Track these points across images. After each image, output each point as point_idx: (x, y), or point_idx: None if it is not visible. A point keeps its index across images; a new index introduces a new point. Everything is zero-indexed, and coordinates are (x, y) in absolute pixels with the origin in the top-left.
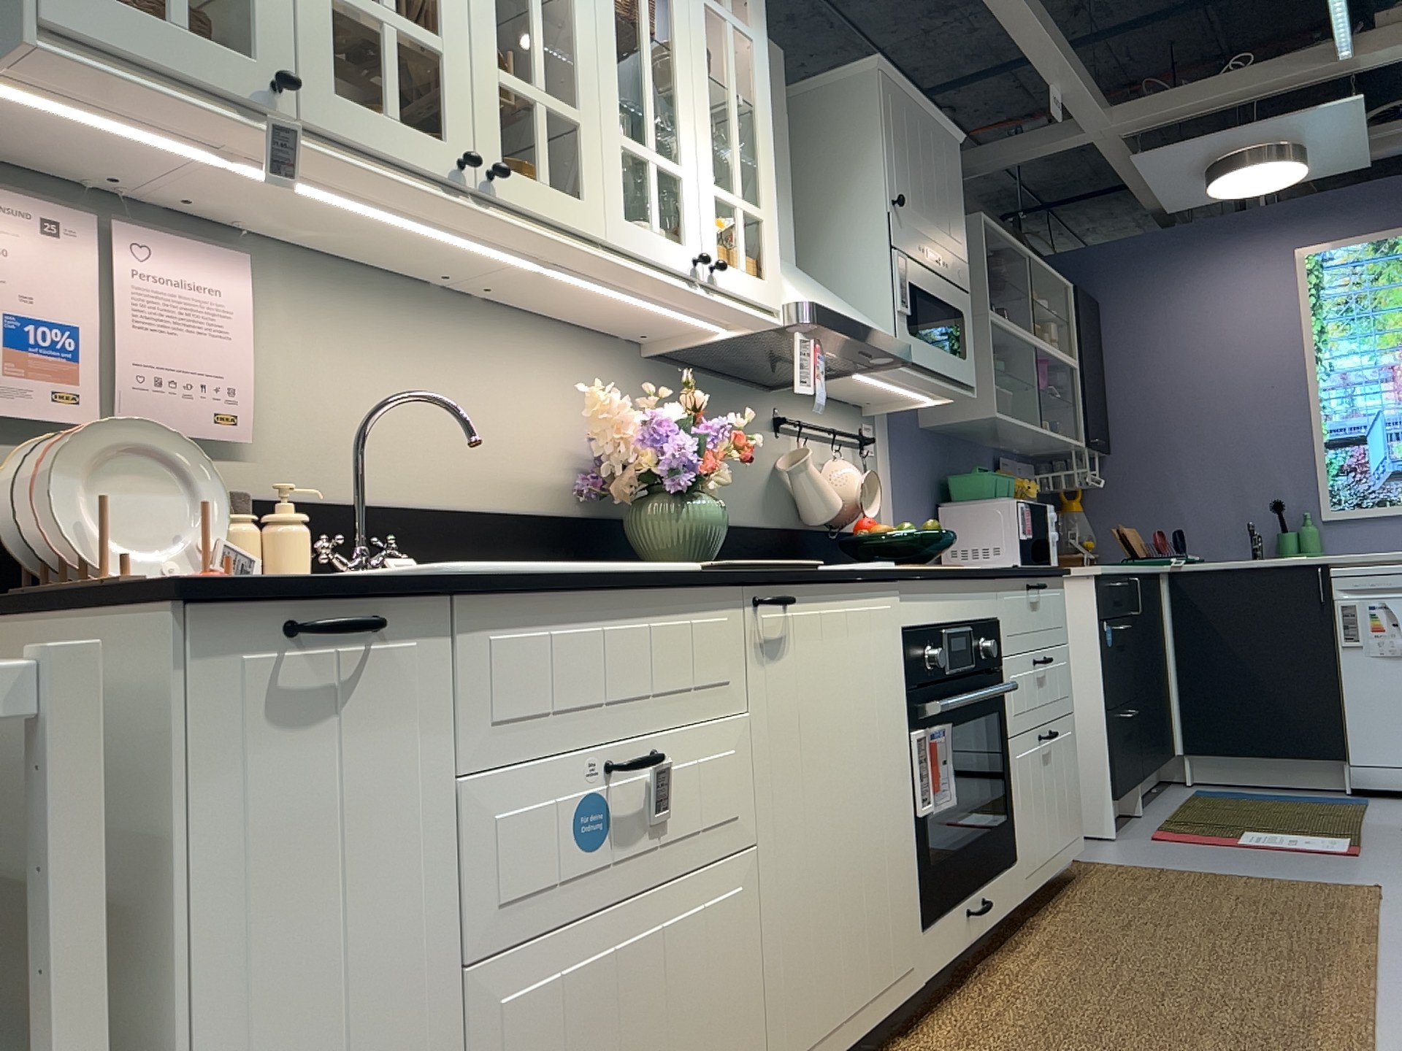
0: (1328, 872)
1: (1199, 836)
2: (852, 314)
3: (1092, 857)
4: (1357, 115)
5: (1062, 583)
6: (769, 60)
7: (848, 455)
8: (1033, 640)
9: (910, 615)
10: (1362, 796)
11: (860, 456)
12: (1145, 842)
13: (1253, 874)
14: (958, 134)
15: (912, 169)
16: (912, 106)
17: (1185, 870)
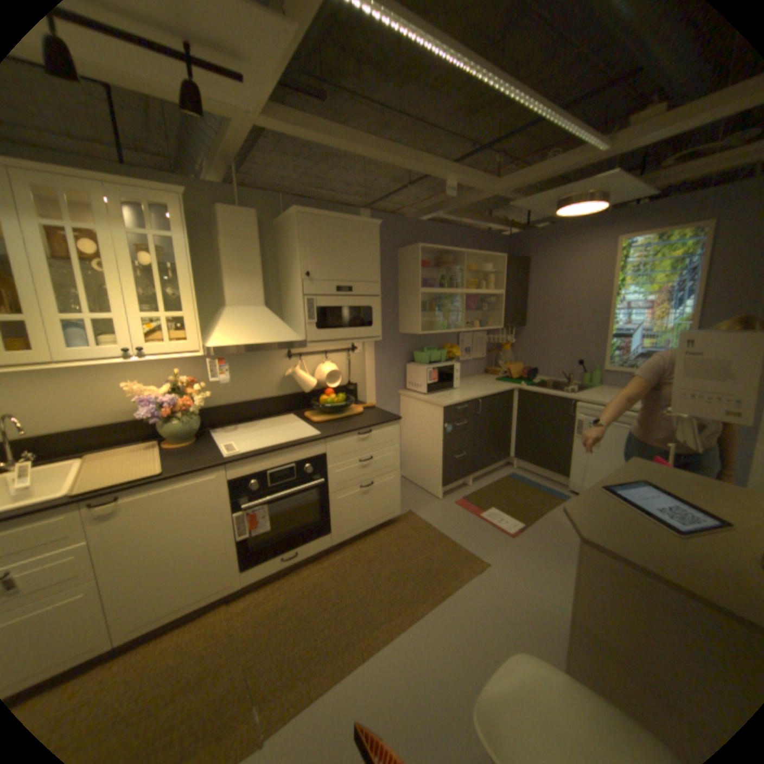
0: (485, 548)
1: (472, 507)
2: (261, 336)
3: (419, 510)
4: (623, 177)
5: (395, 423)
6: (241, 217)
7: (340, 356)
8: (359, 453)
9: (233, 474)
10: (571, 496)
11: (347, 356)
12: (448, 506)
13: (456, 541)
14: (373, 221)
15: (325, 253)
16: (328, 221)
17: (436, 530)
